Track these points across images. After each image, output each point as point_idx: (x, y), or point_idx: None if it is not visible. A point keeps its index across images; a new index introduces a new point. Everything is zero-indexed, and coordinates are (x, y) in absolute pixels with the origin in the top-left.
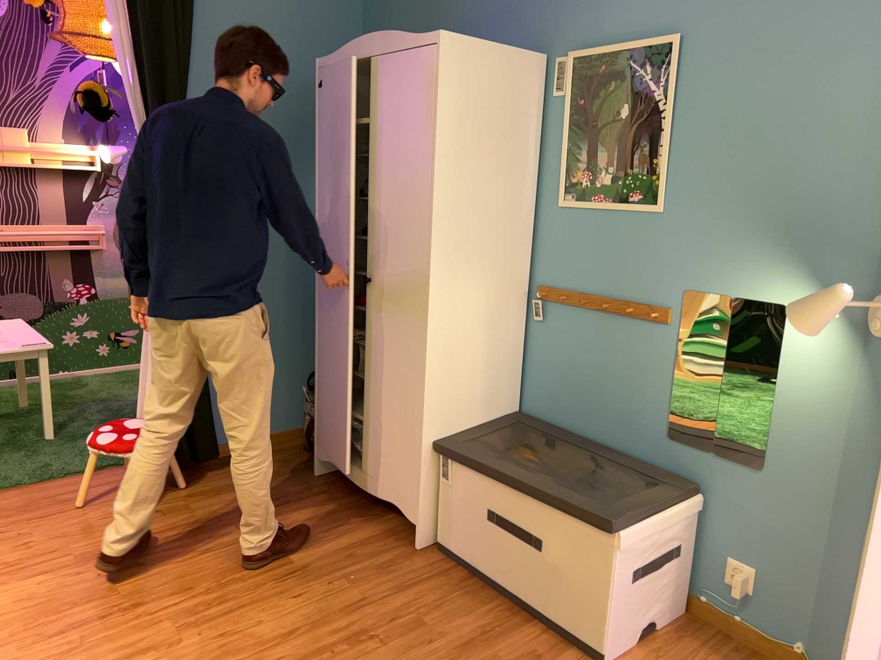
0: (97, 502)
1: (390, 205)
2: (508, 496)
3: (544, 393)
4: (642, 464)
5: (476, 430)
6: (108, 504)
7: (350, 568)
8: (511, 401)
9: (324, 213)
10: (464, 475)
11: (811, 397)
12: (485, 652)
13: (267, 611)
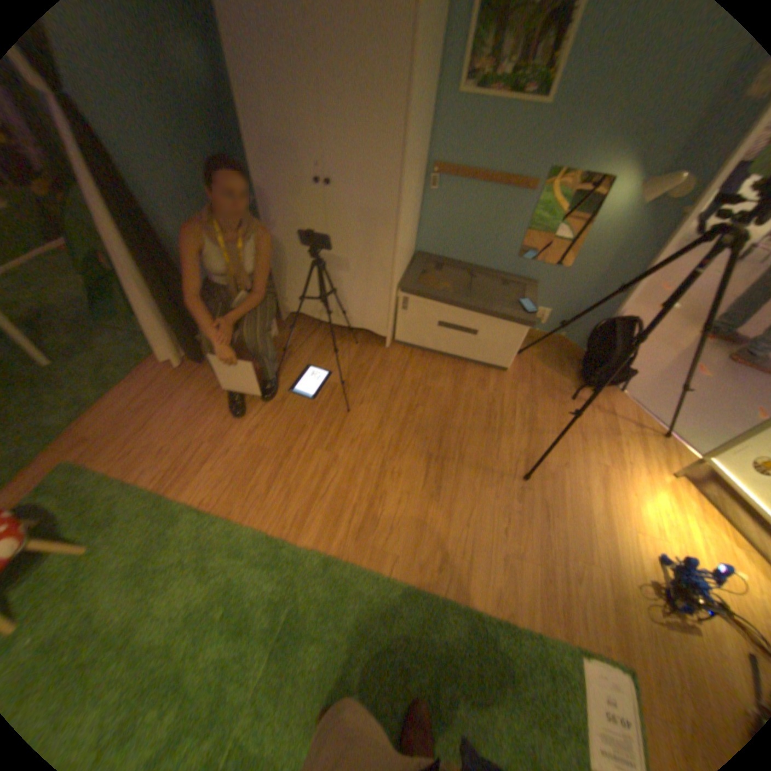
0: (167, 399)
1: (329, 102)
2: (455, 315)
3: (433, 239)
4: (498, 273)
5: (412, 277)
6: (176, 397)
7: (367, 373)
8: (413, 248)
9: (252, 110)
10: (420, 307)
11: (609, 230)
12: (462, 389)
13: (355, 417)
